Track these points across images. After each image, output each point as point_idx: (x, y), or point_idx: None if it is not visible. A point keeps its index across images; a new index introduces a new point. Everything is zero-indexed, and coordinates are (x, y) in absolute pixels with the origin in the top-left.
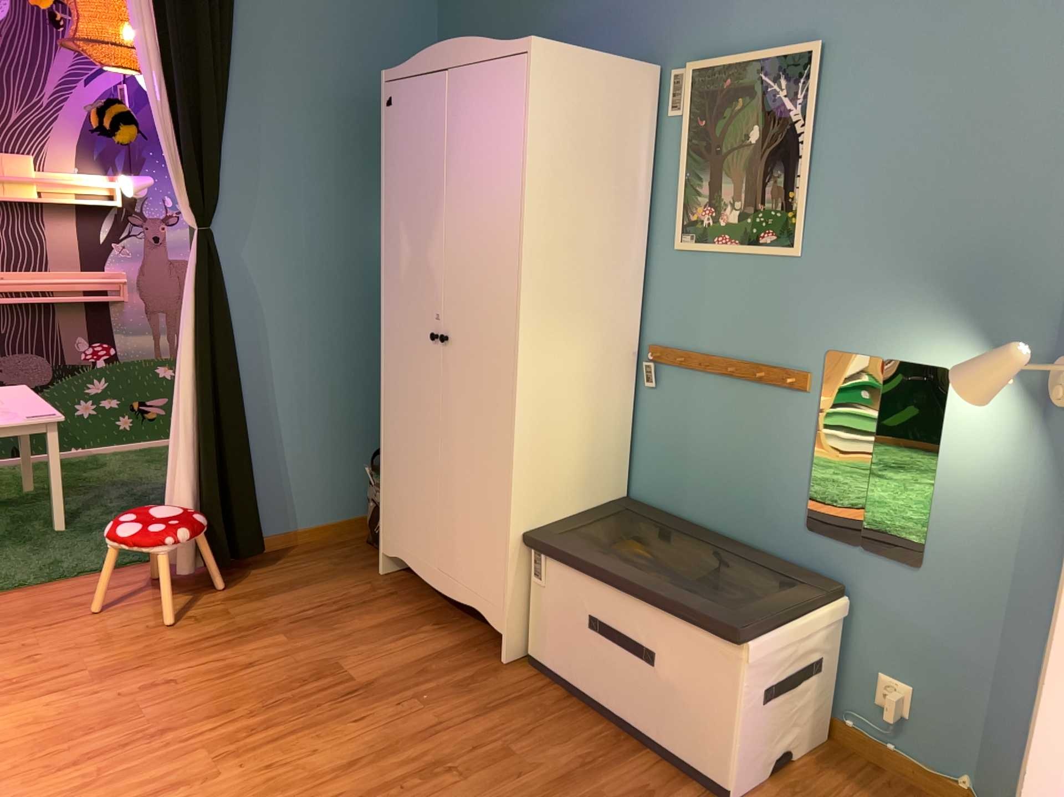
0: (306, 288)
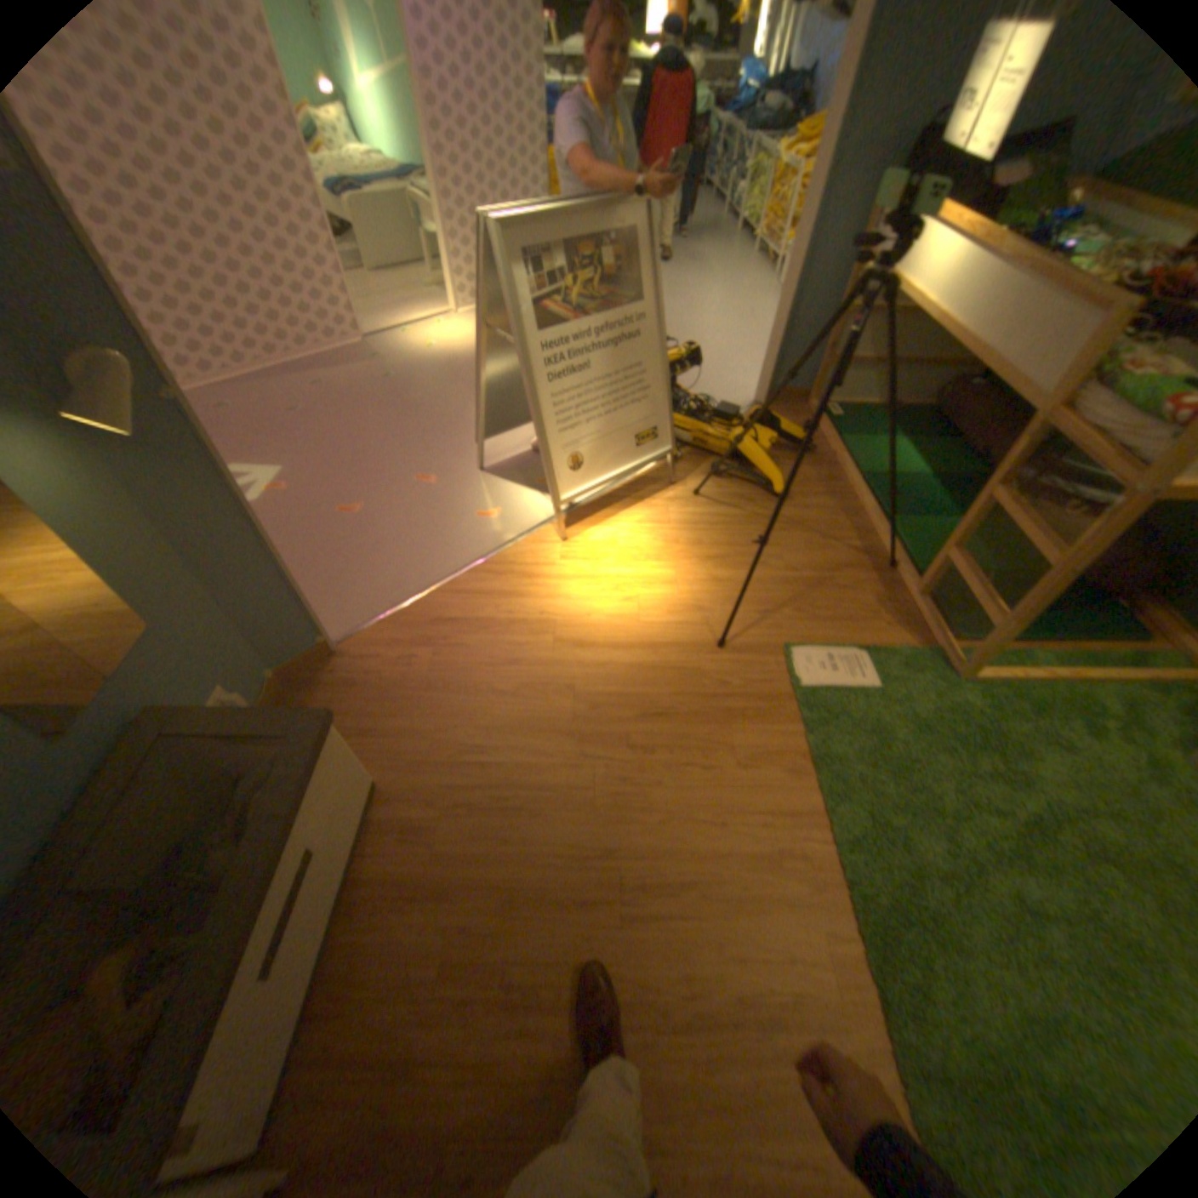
0: None
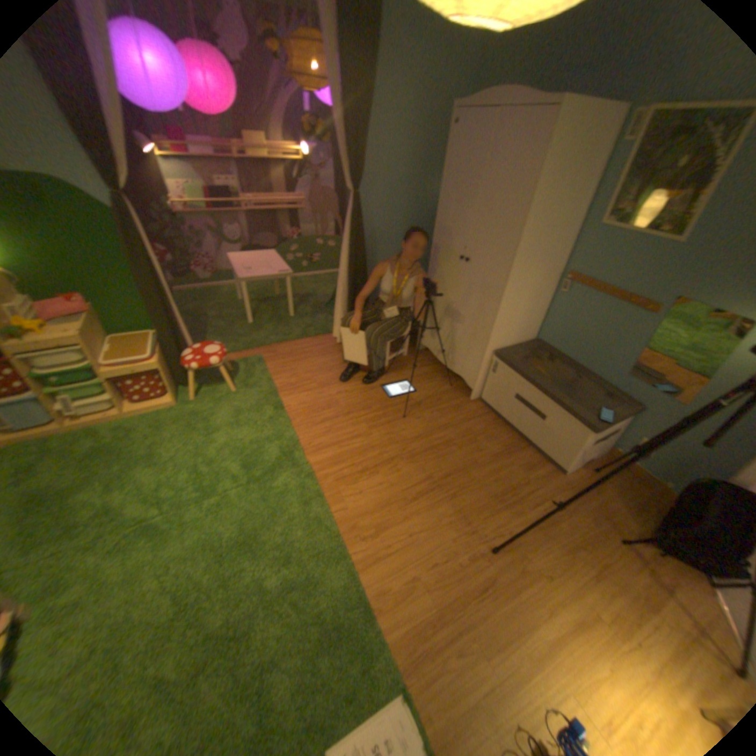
0: (395, 220)
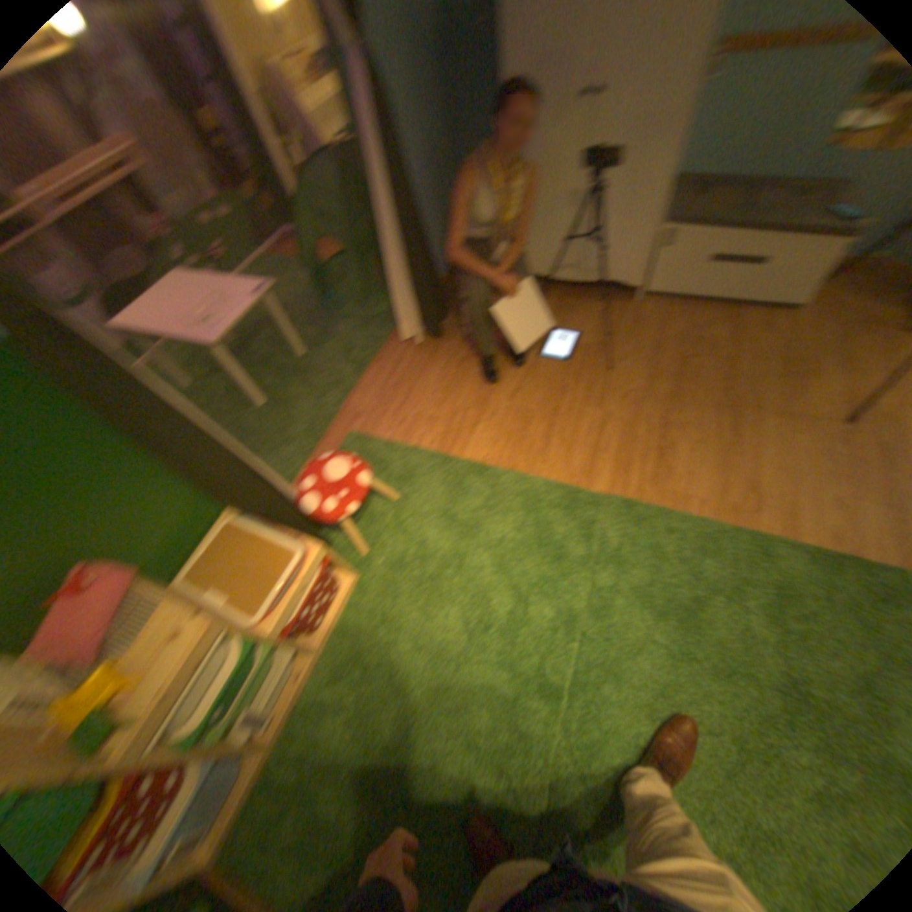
0: (403, 85)
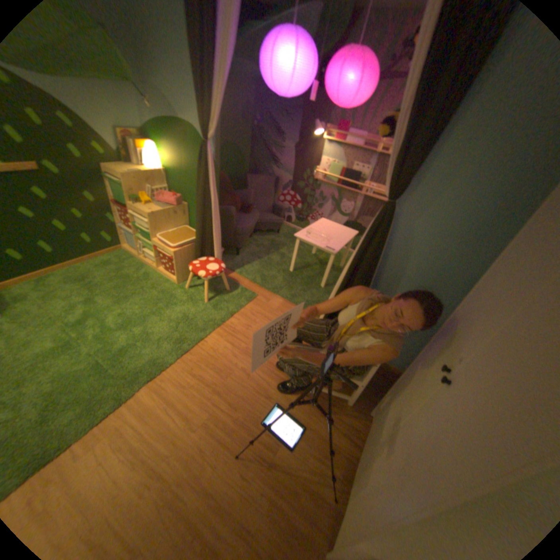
0: (447, 259)
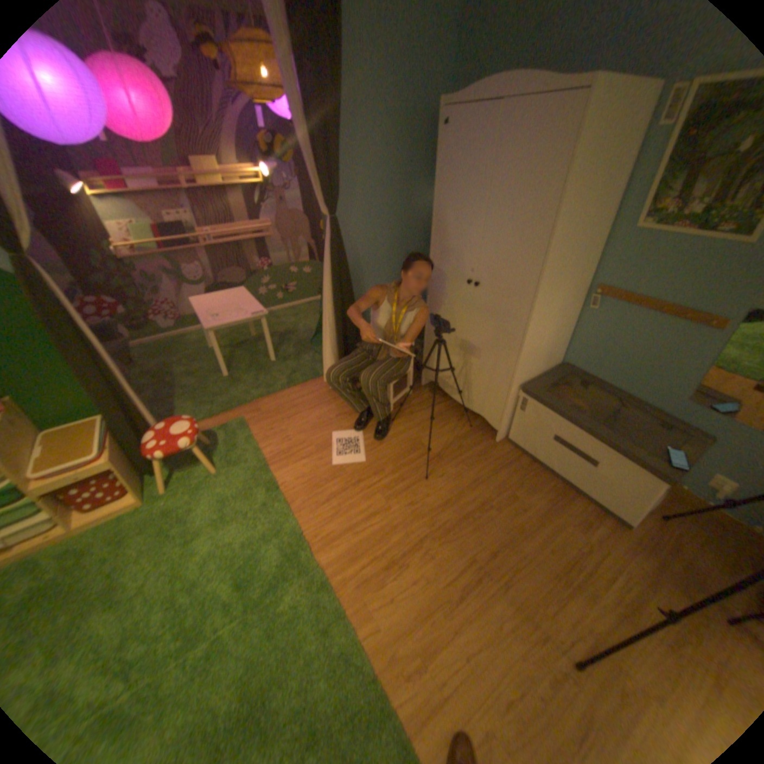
0: (380, 242)
